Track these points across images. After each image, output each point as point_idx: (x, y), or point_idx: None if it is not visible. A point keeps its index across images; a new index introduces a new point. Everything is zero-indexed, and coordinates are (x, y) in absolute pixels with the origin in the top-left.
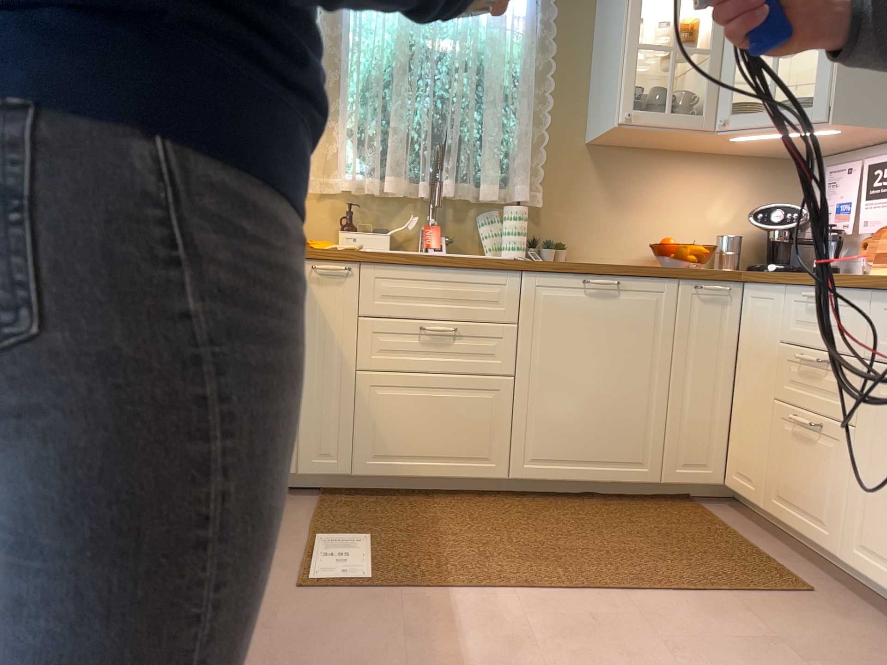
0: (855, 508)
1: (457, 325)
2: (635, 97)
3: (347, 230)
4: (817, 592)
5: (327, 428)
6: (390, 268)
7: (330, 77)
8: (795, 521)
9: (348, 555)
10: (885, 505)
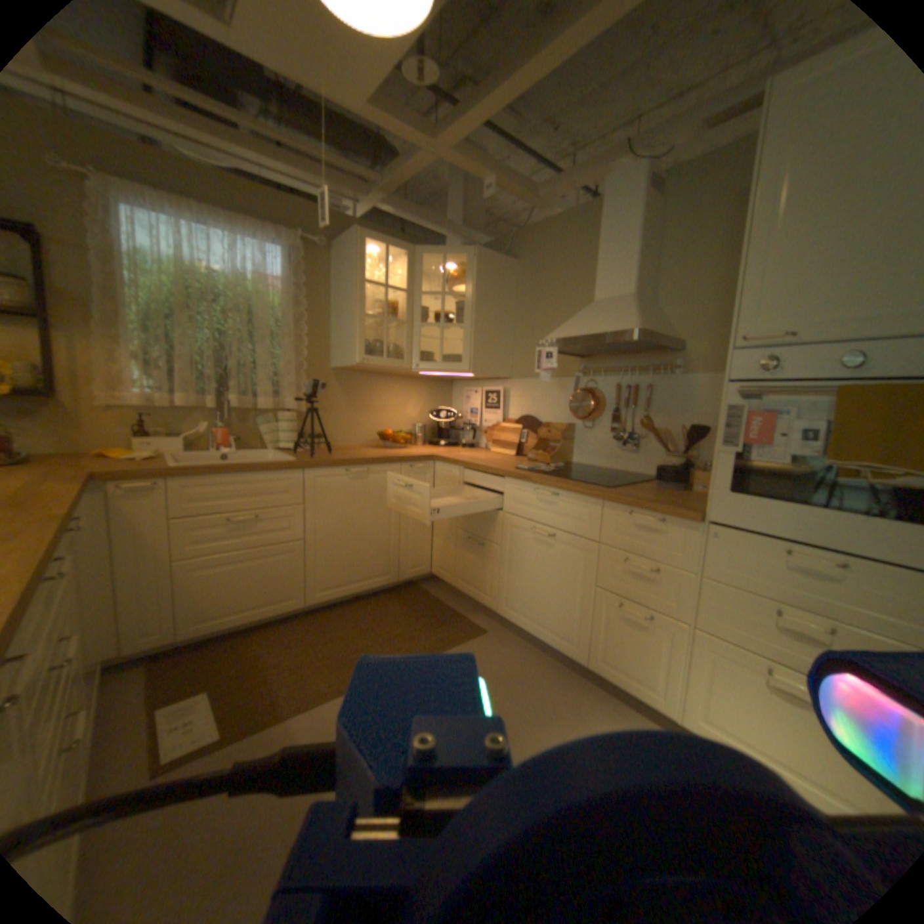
0: (501, 586)
1: (255, 513)
2: (357, 340)
3: (135, 437)
4: (487, 631)
5: (145, 614)
6: (193, 480)
7: (100, 307)
8: (470, 592)
9: (191, 723)
10: (516, 584)
